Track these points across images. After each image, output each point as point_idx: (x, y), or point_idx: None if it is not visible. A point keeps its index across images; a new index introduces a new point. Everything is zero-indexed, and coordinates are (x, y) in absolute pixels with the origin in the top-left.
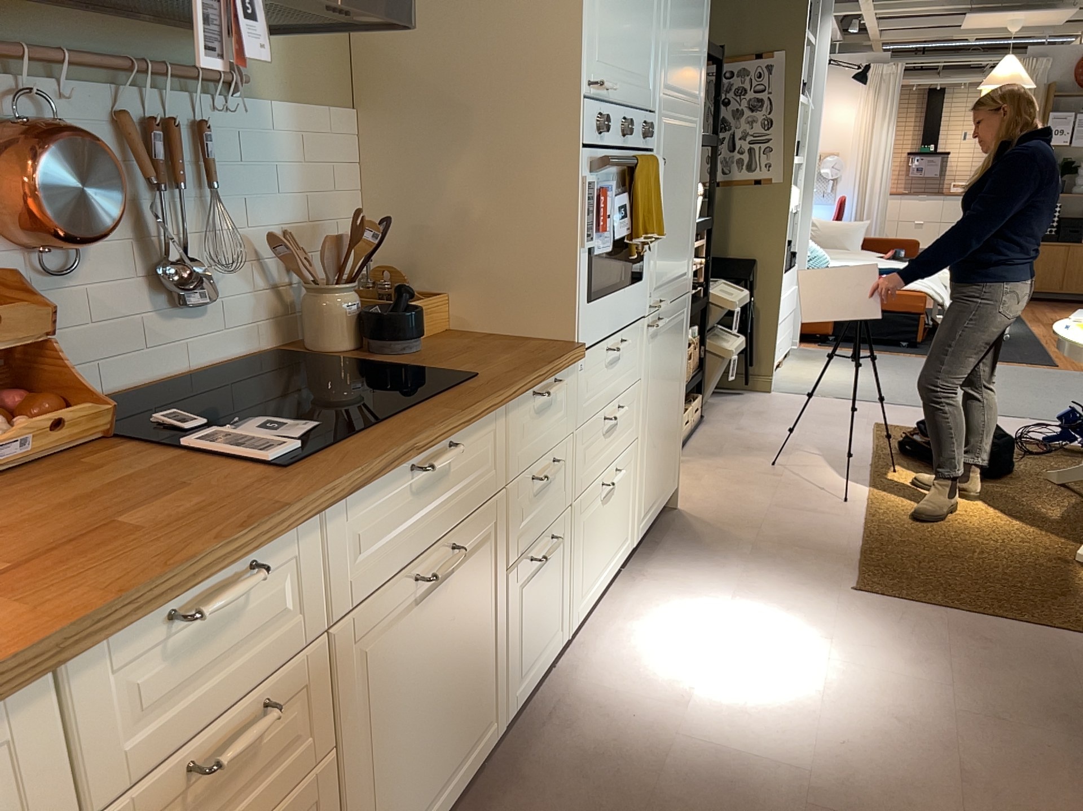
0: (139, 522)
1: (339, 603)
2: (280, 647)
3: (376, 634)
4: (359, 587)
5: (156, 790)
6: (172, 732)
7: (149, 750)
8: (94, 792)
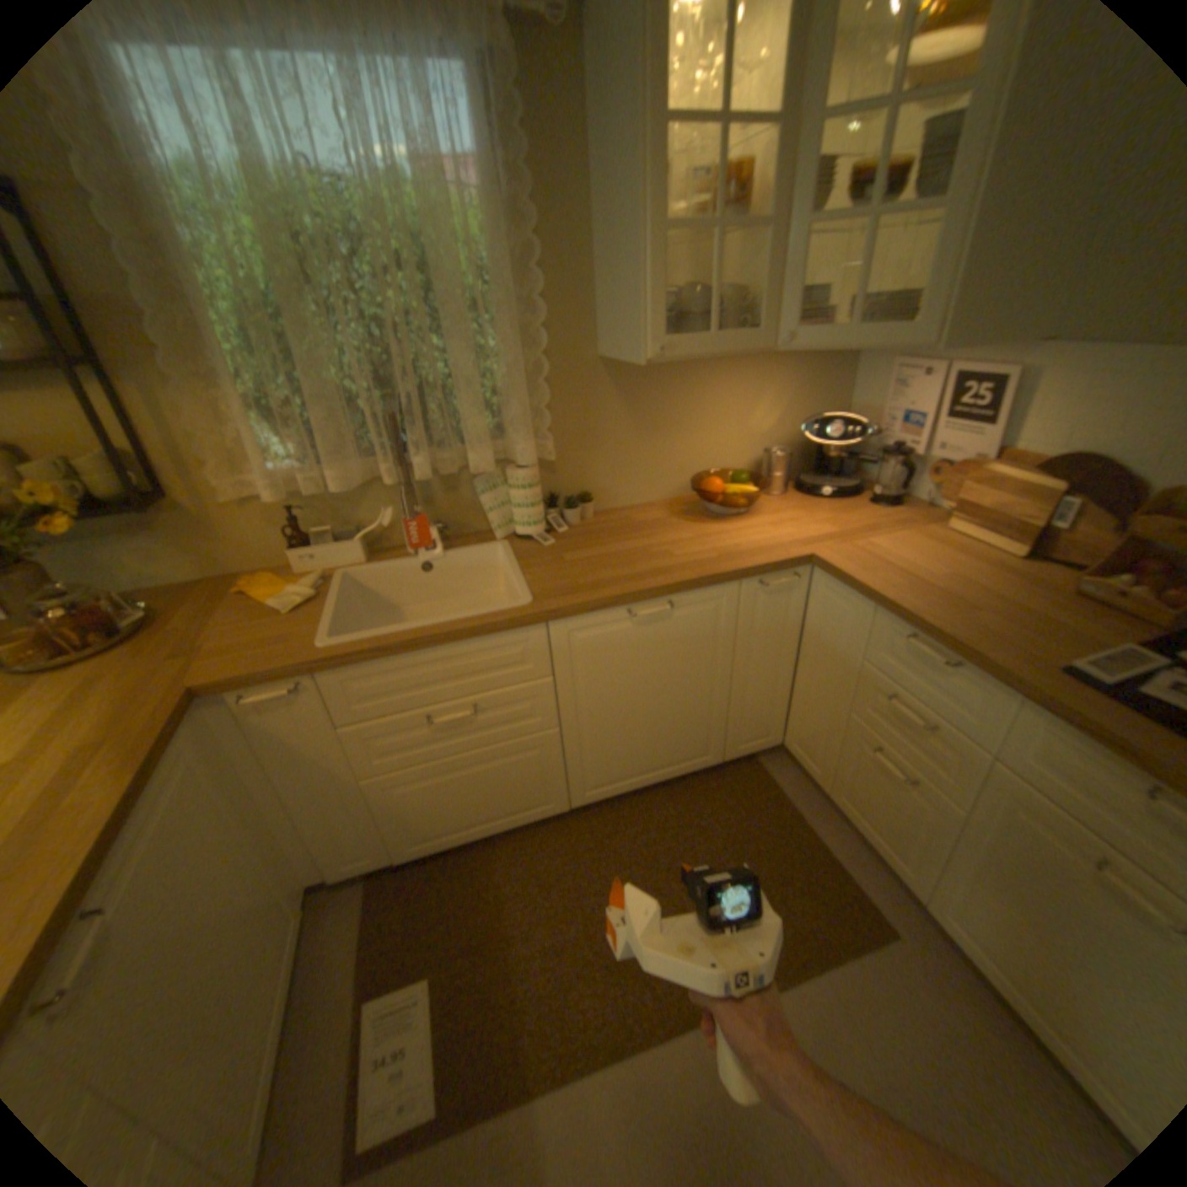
0: (984, 618)
1: (1016, 762)
2: (964, 722)
3: (1041, 826)
4: (1041, 780)
5: (888, 687)
6: (901, 677)
7: (892, 670)
8: (873, 656)
